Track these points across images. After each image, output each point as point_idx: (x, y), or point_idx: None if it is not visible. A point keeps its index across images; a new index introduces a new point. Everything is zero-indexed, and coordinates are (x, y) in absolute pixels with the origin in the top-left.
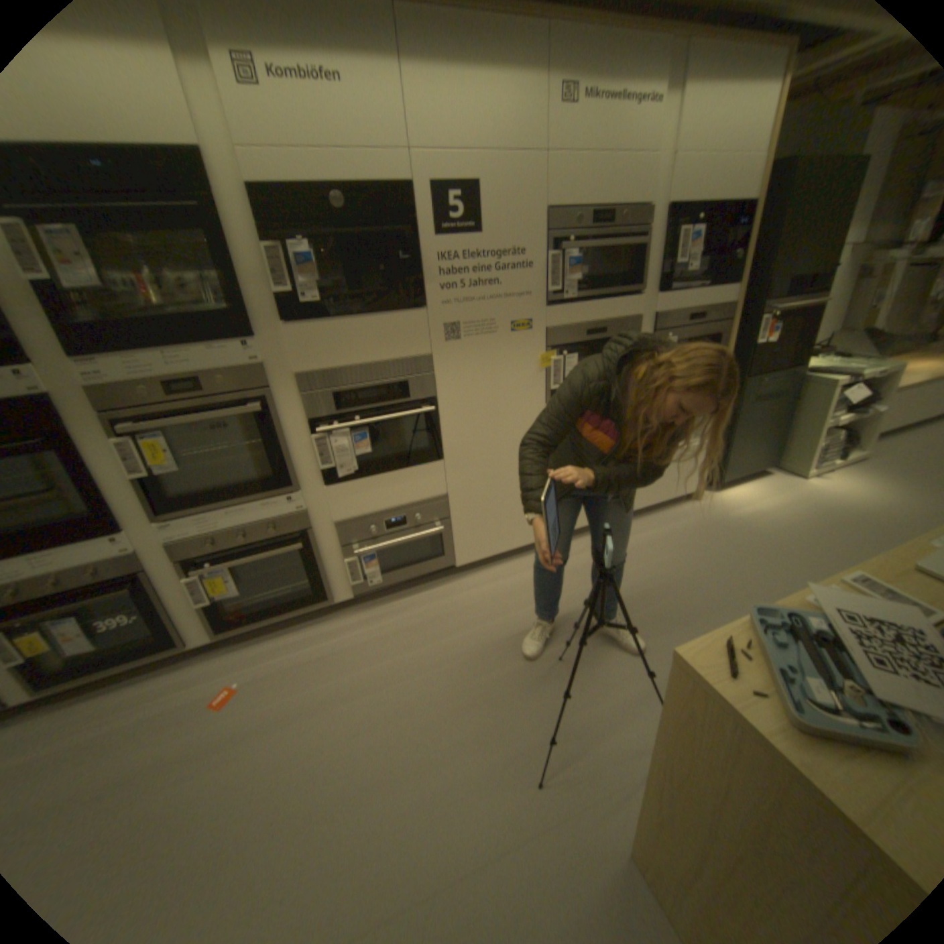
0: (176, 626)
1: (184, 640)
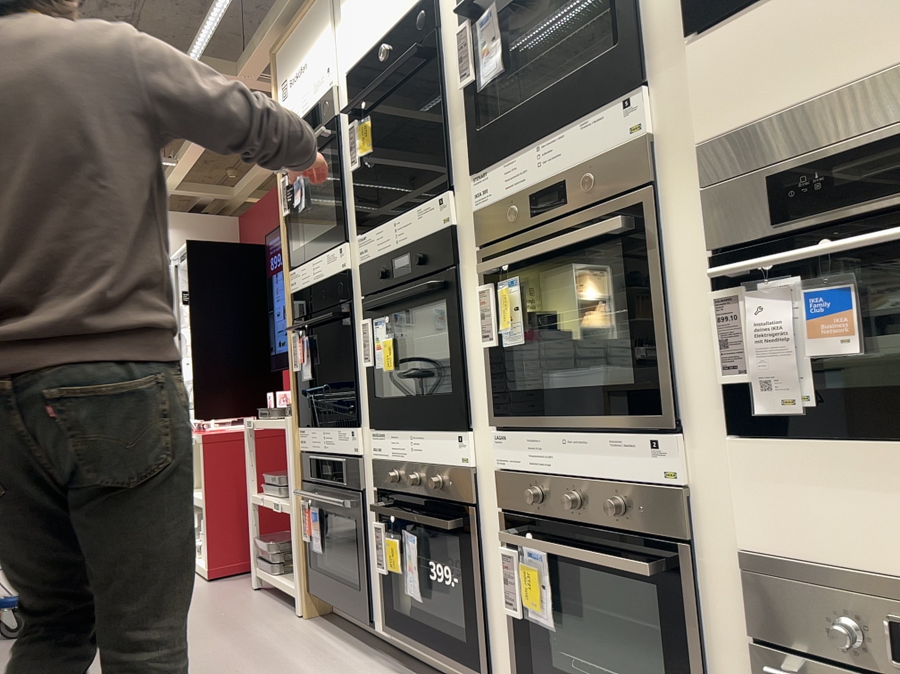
0: (493, 632)
1: (497, 670)
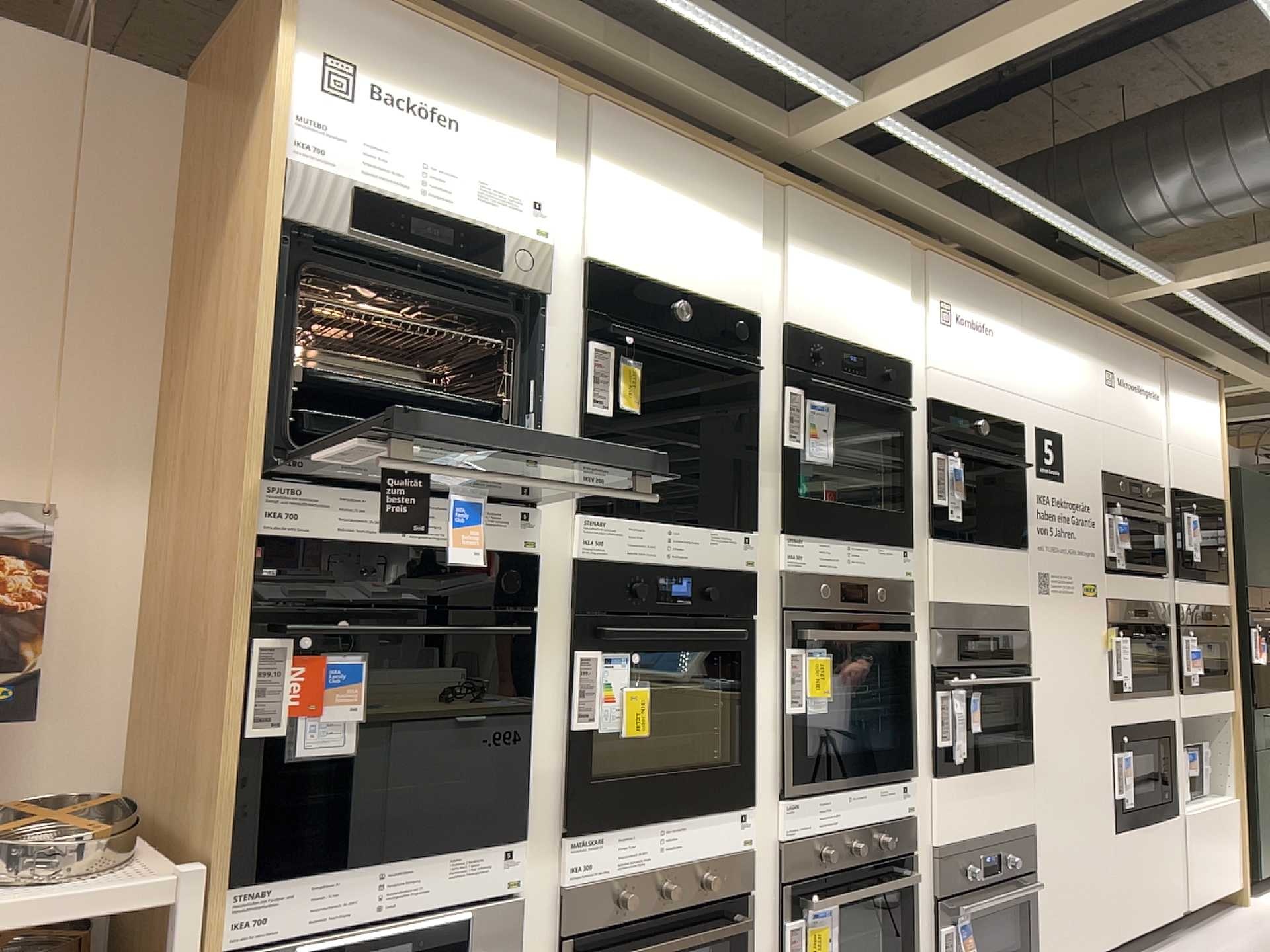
0: None
1: None
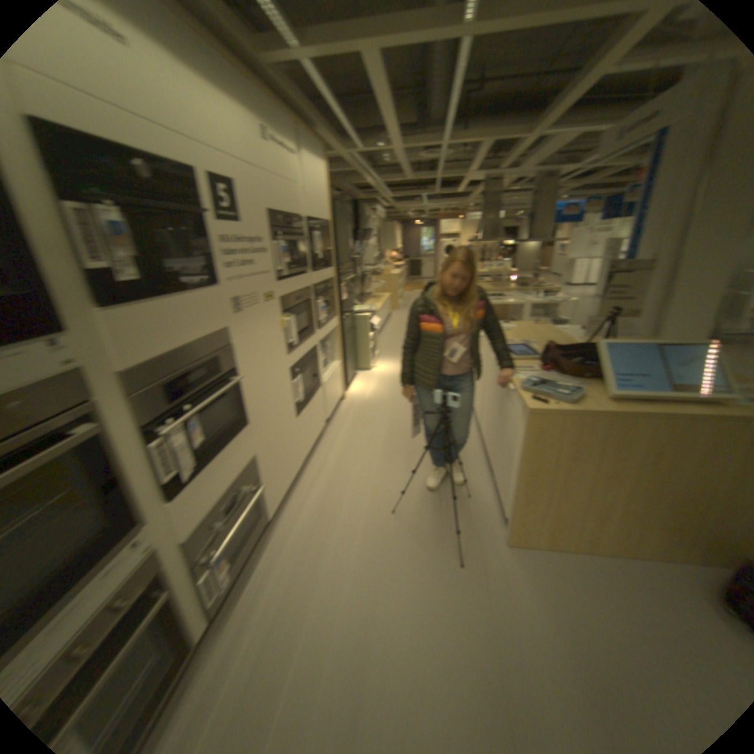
0: None
1: None
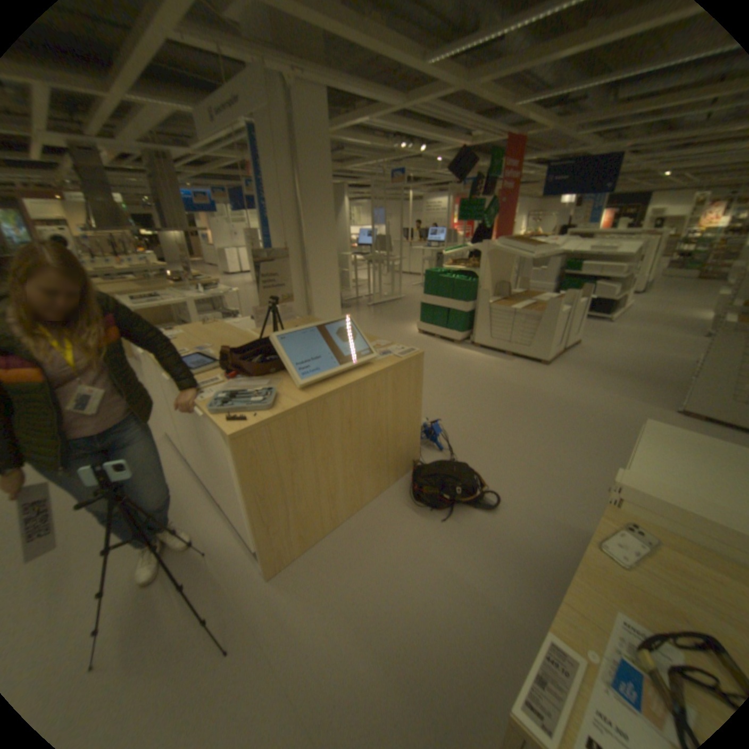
0: None
1: None
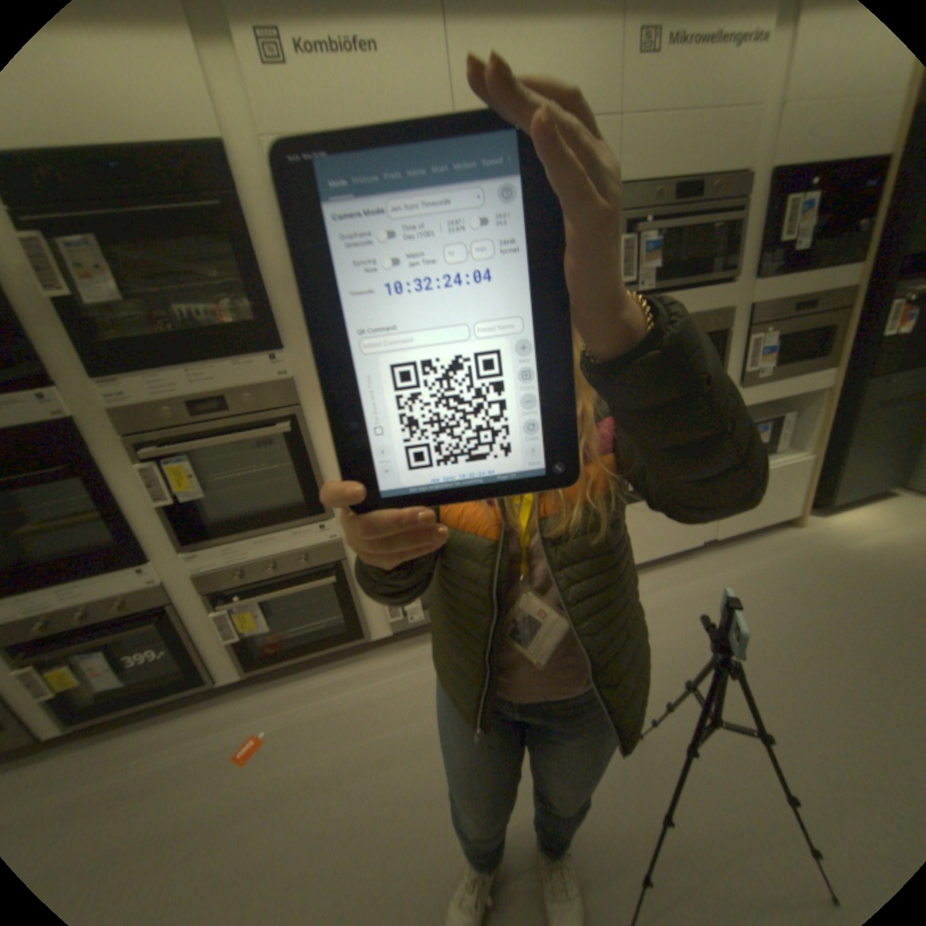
0: (205, 661)
1: (214, 676)
